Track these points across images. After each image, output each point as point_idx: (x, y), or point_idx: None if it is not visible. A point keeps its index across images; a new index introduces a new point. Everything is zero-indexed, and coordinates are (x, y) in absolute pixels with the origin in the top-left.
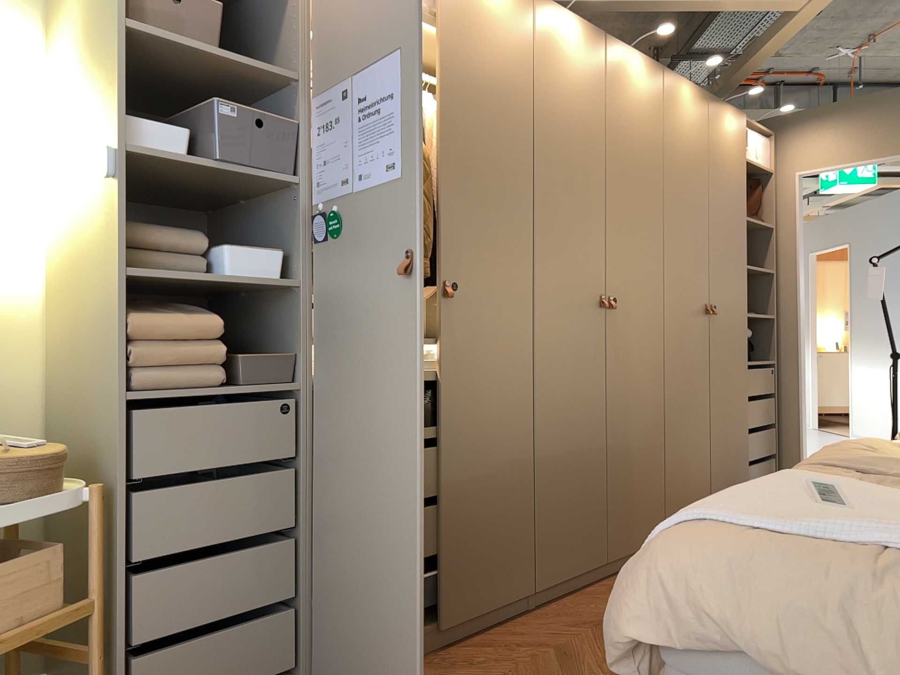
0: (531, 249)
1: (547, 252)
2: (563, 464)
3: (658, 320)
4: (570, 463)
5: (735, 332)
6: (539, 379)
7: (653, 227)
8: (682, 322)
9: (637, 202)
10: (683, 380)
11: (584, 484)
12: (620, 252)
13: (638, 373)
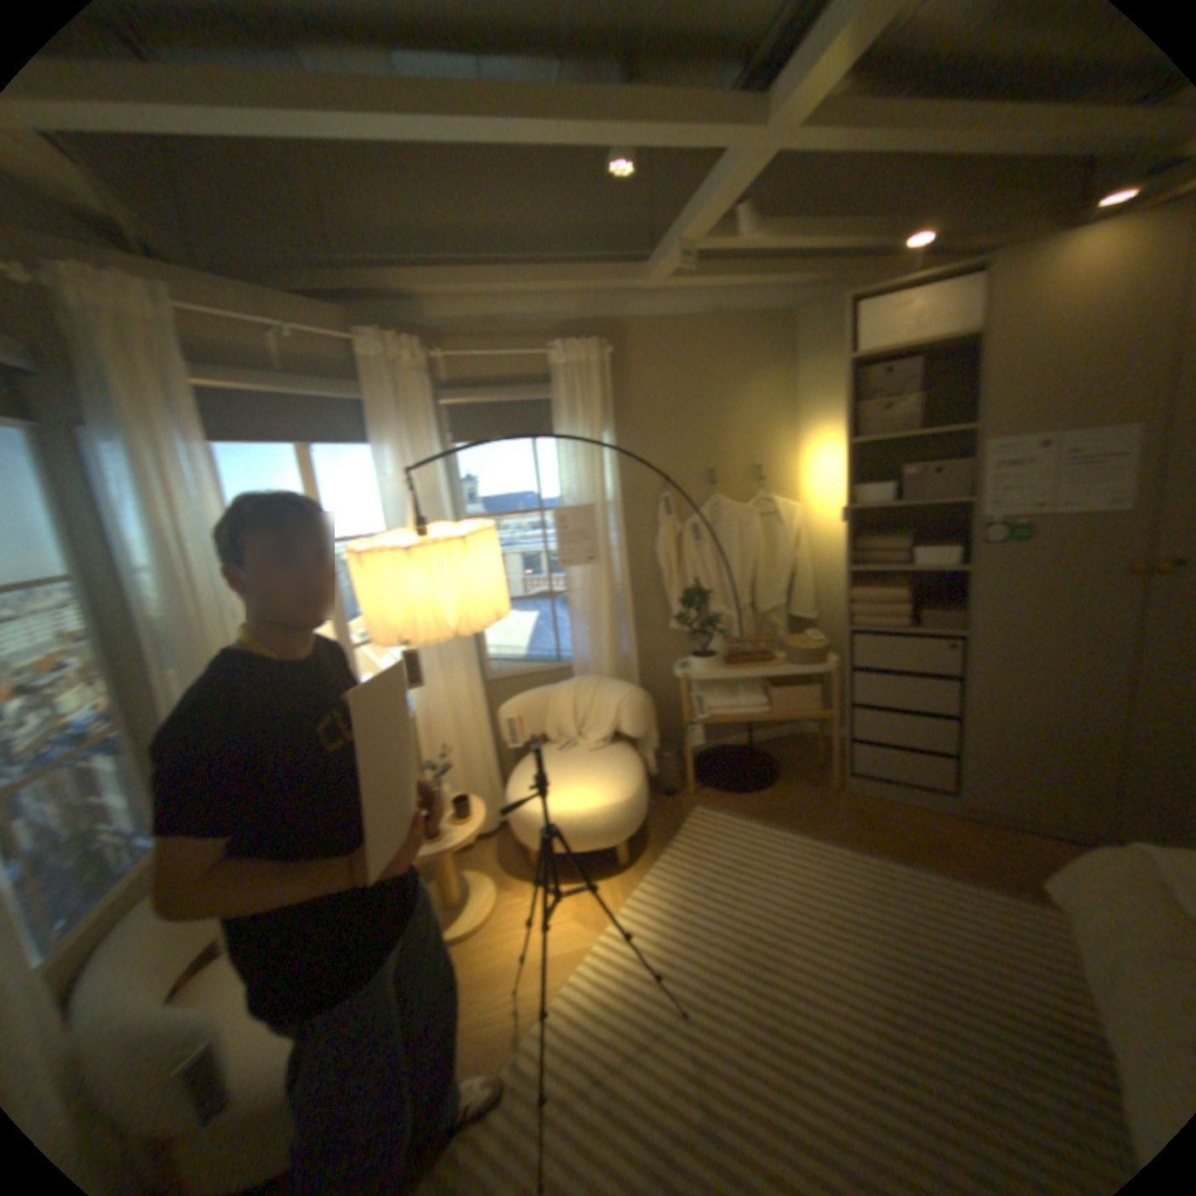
0: None
1: None
2: None
3: None
4: None
5: None
6: None
7: None
8: None
9: None
10: None
11: None
12: None
13: None
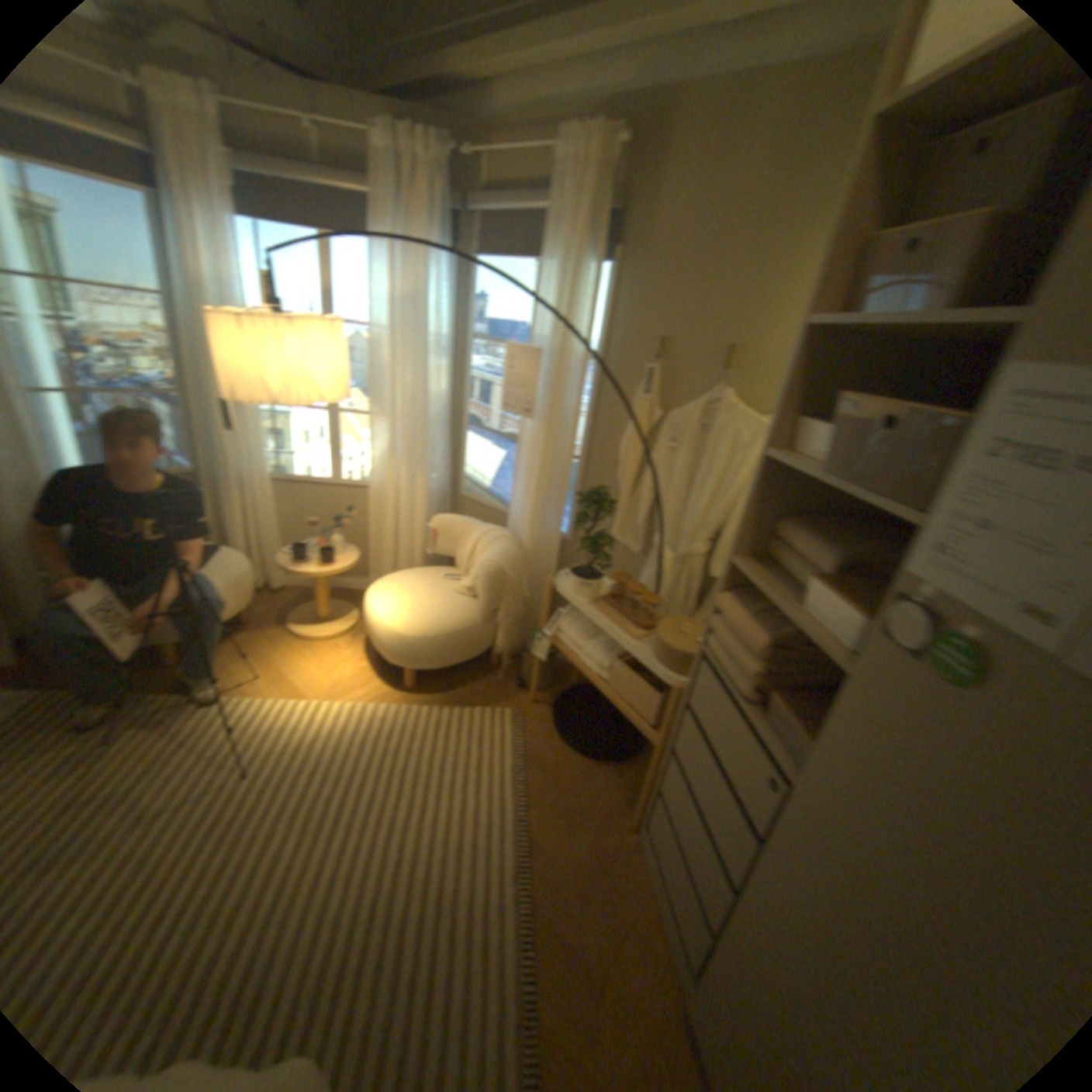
0: None
1: None
2: None
3: None
4: None
5: None
6: None
7: None
8: None
9: None
10: None
11: None
12: None
13: None
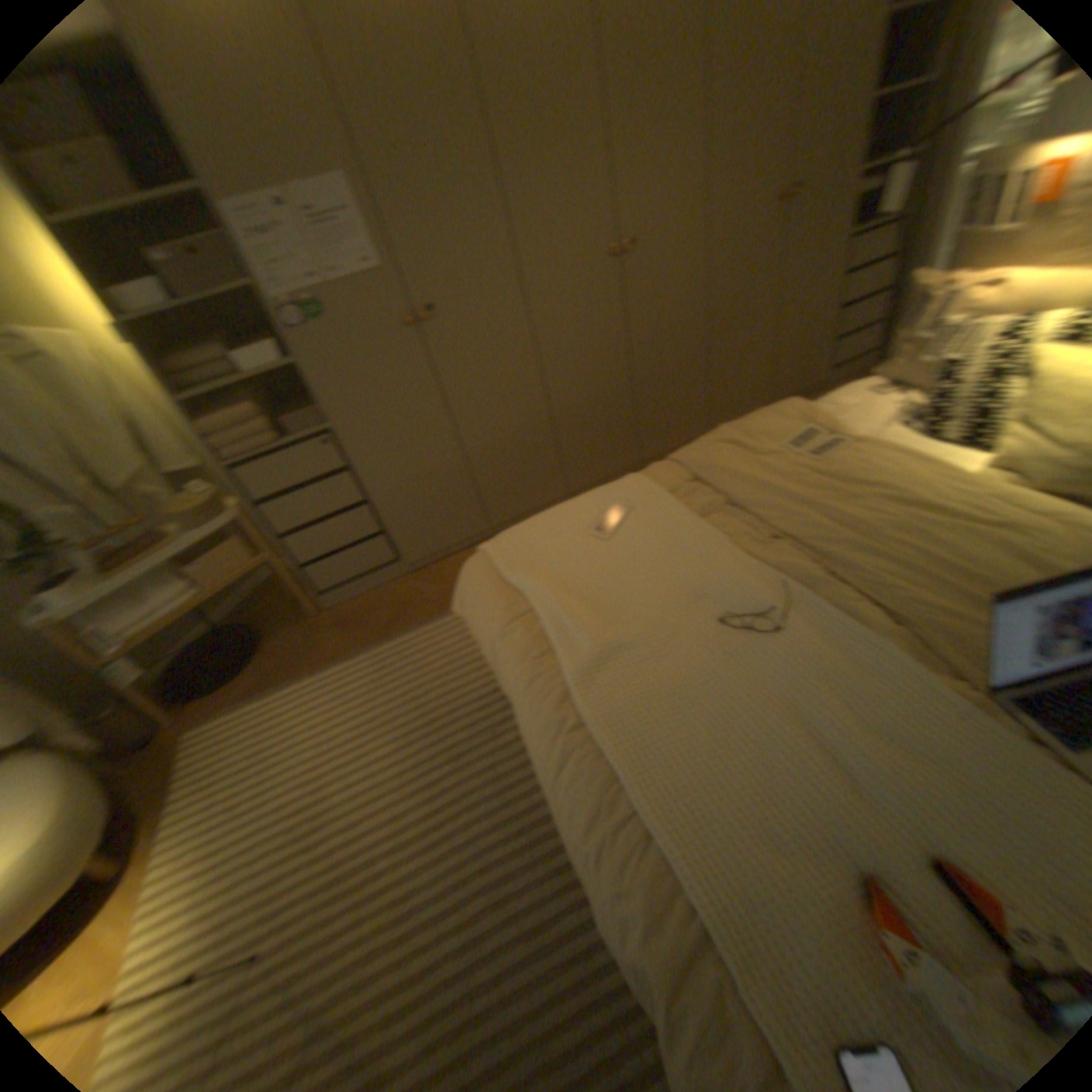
0: (511, 234)
1: (532, 227)
2: (585, 408)
3: (707, 236)
4: (593, 405)
5: (844, 200)
6: (547, 351)
7: (698, 118)
8: (748, 222)
9: (667, 95)
10: (745, 288)
11: (612, 415)
12: (642, 179)
13: (676, 303)
